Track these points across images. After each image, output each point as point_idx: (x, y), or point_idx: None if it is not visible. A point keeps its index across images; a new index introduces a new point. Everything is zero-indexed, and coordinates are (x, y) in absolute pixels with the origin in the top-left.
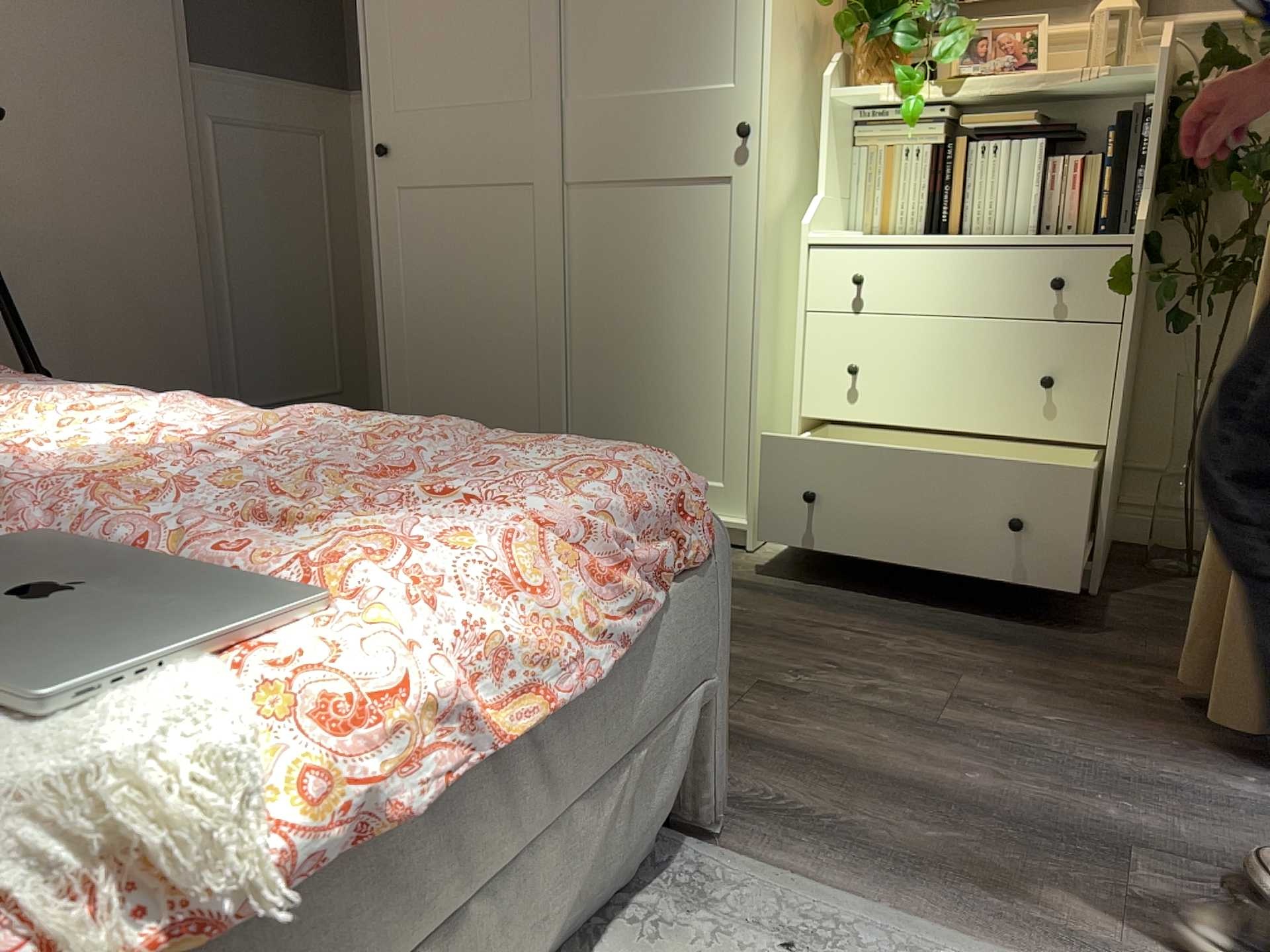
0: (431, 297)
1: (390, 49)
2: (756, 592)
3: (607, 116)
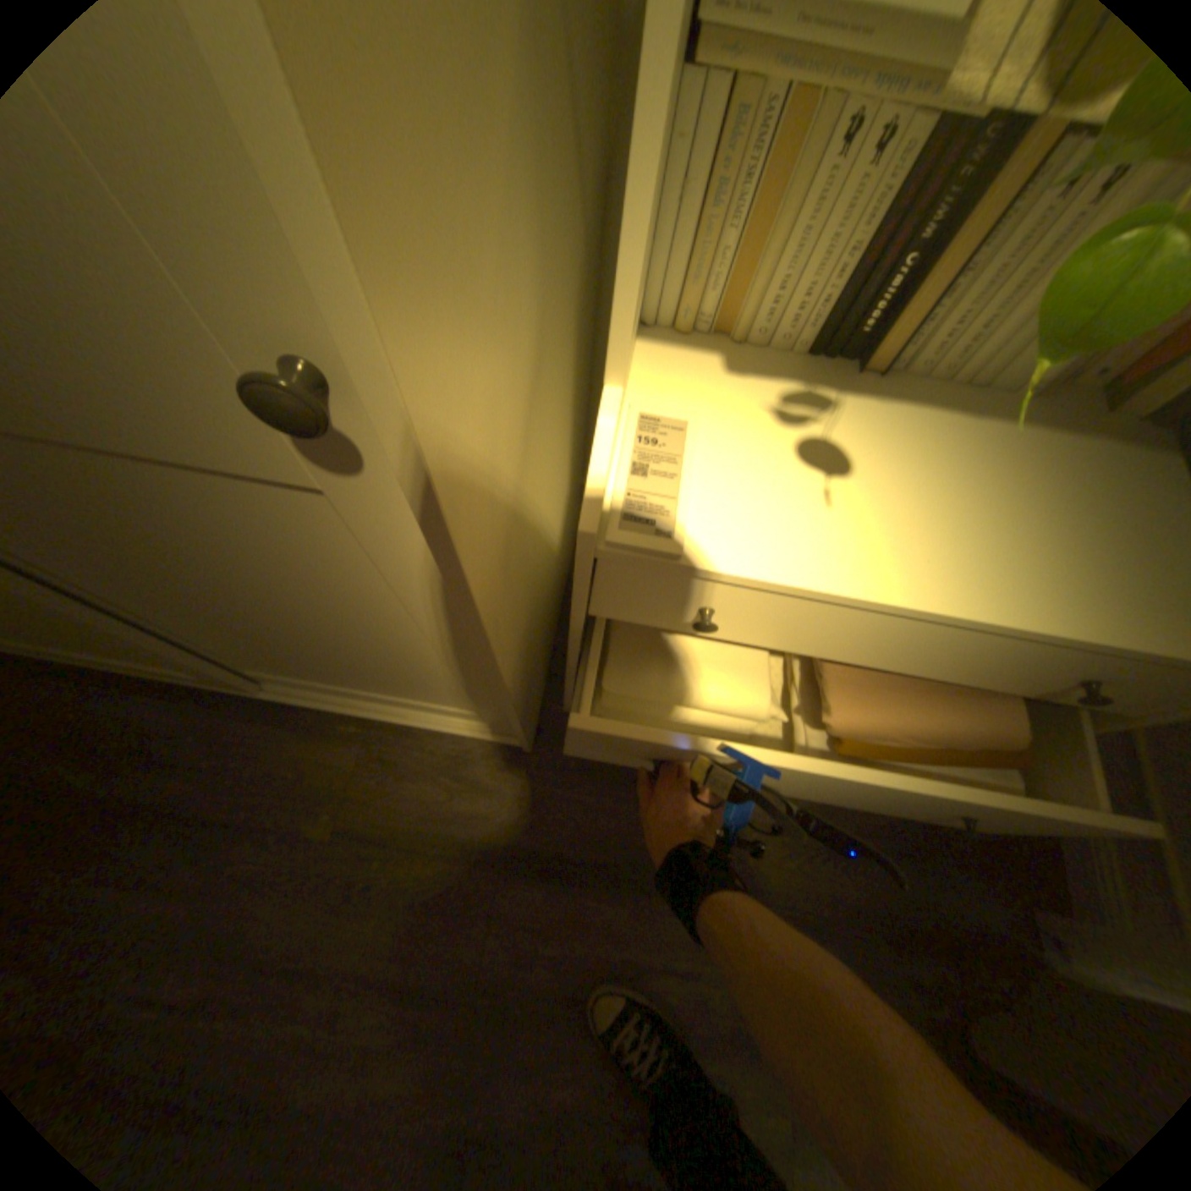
0: None
1: None
2: (547, 880)
3: None
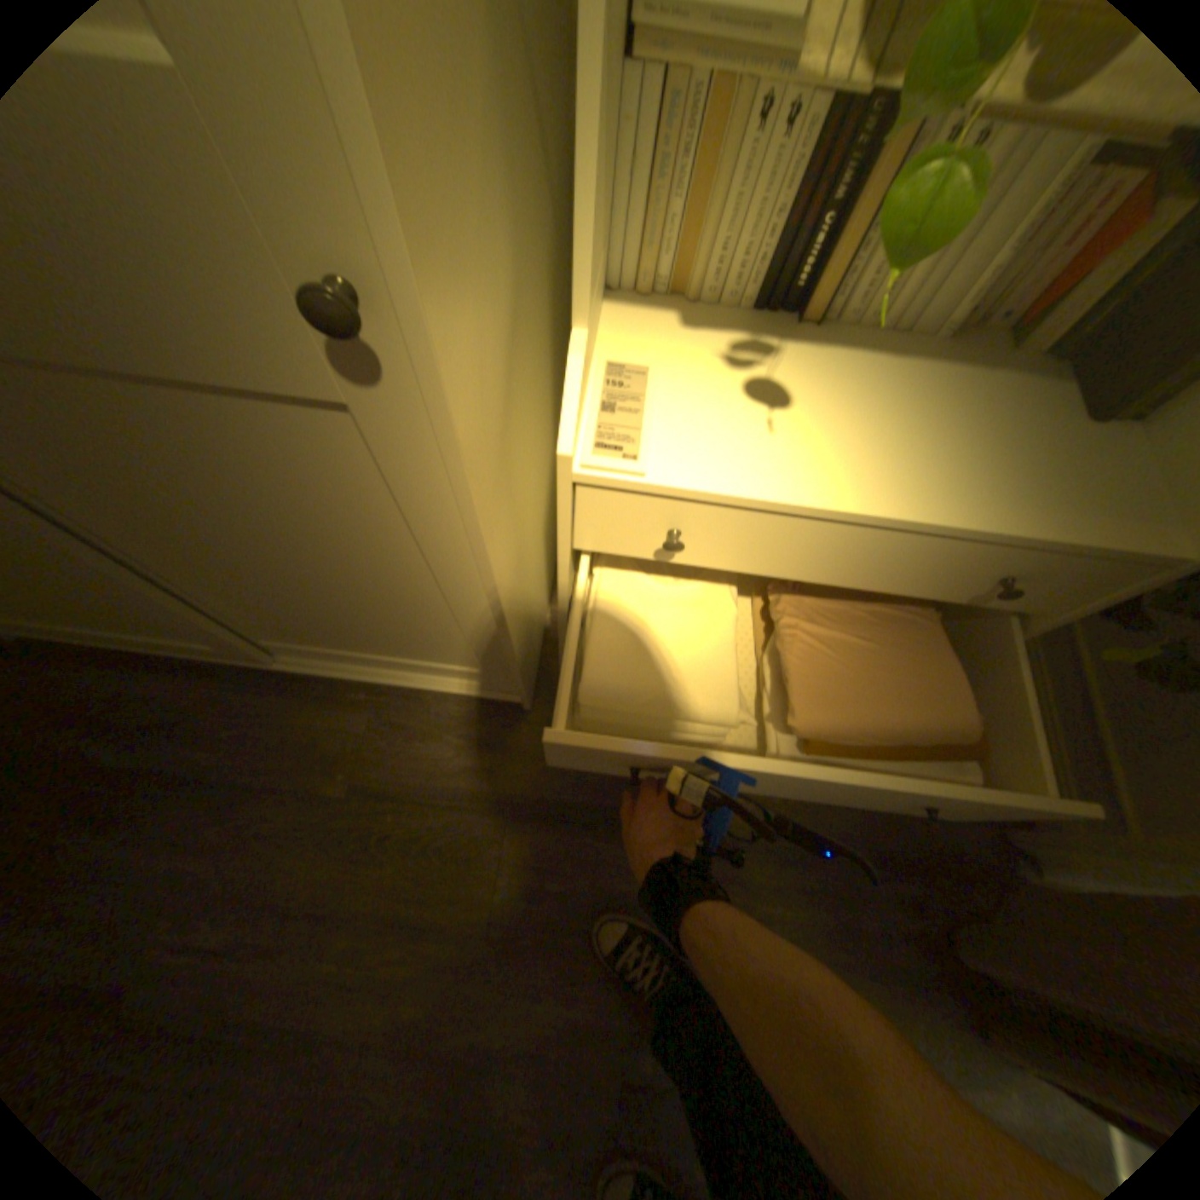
0: None
1: None
2: (551, 824)
3: None
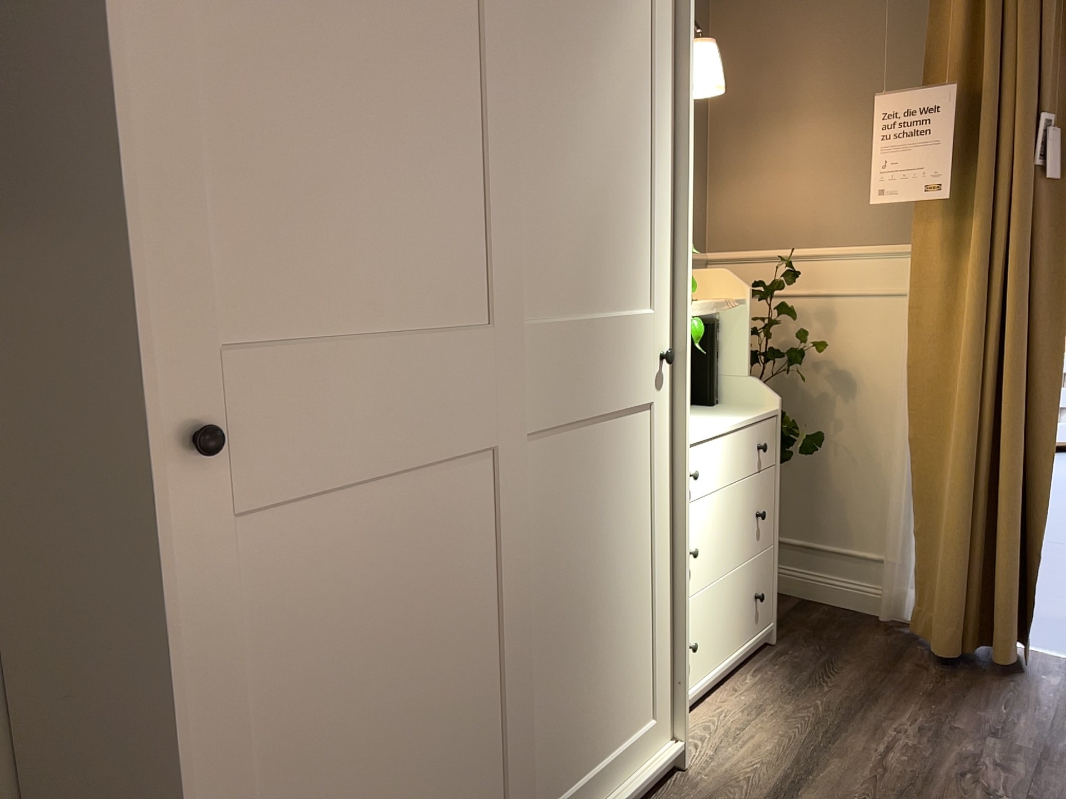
0: (306, 716)
1: (197, 192)
2: (798, 787)
3: (557, 340)
